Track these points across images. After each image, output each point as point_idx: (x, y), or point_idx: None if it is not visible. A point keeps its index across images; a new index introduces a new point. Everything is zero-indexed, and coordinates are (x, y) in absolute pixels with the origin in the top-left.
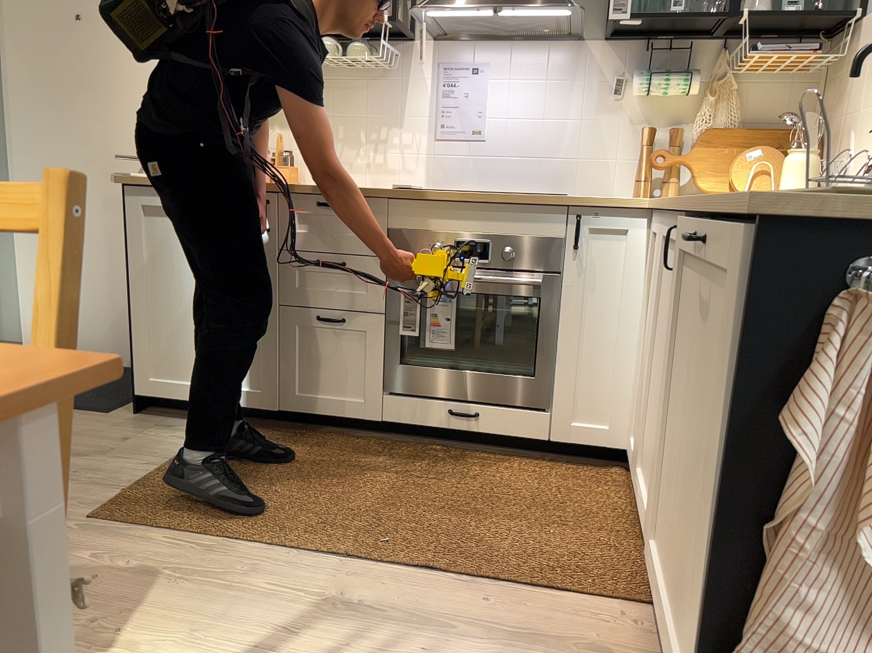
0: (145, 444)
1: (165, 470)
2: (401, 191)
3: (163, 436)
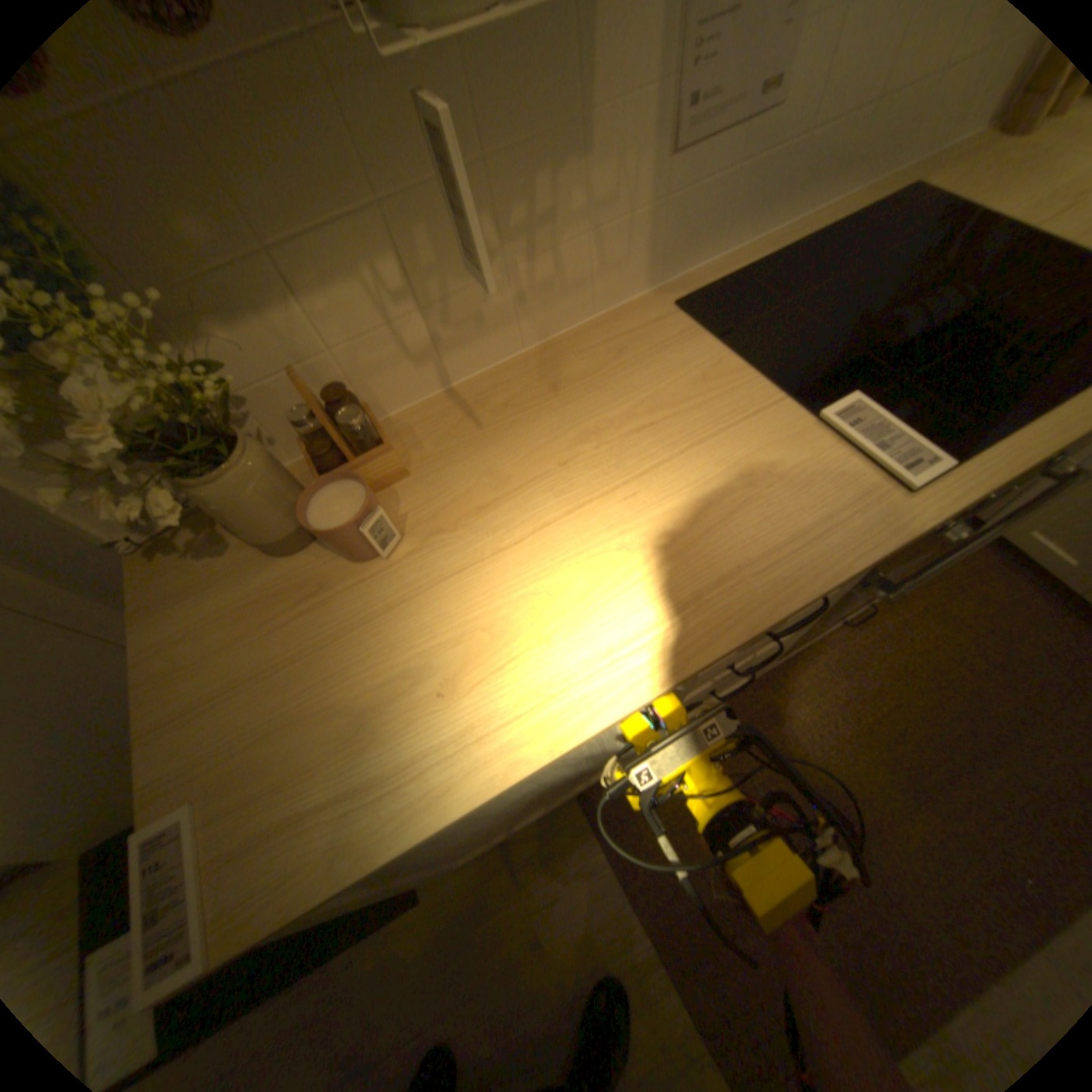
0: (566, 930)
1: (681, 972)
2: (967, 502)
3: (556, 891)
